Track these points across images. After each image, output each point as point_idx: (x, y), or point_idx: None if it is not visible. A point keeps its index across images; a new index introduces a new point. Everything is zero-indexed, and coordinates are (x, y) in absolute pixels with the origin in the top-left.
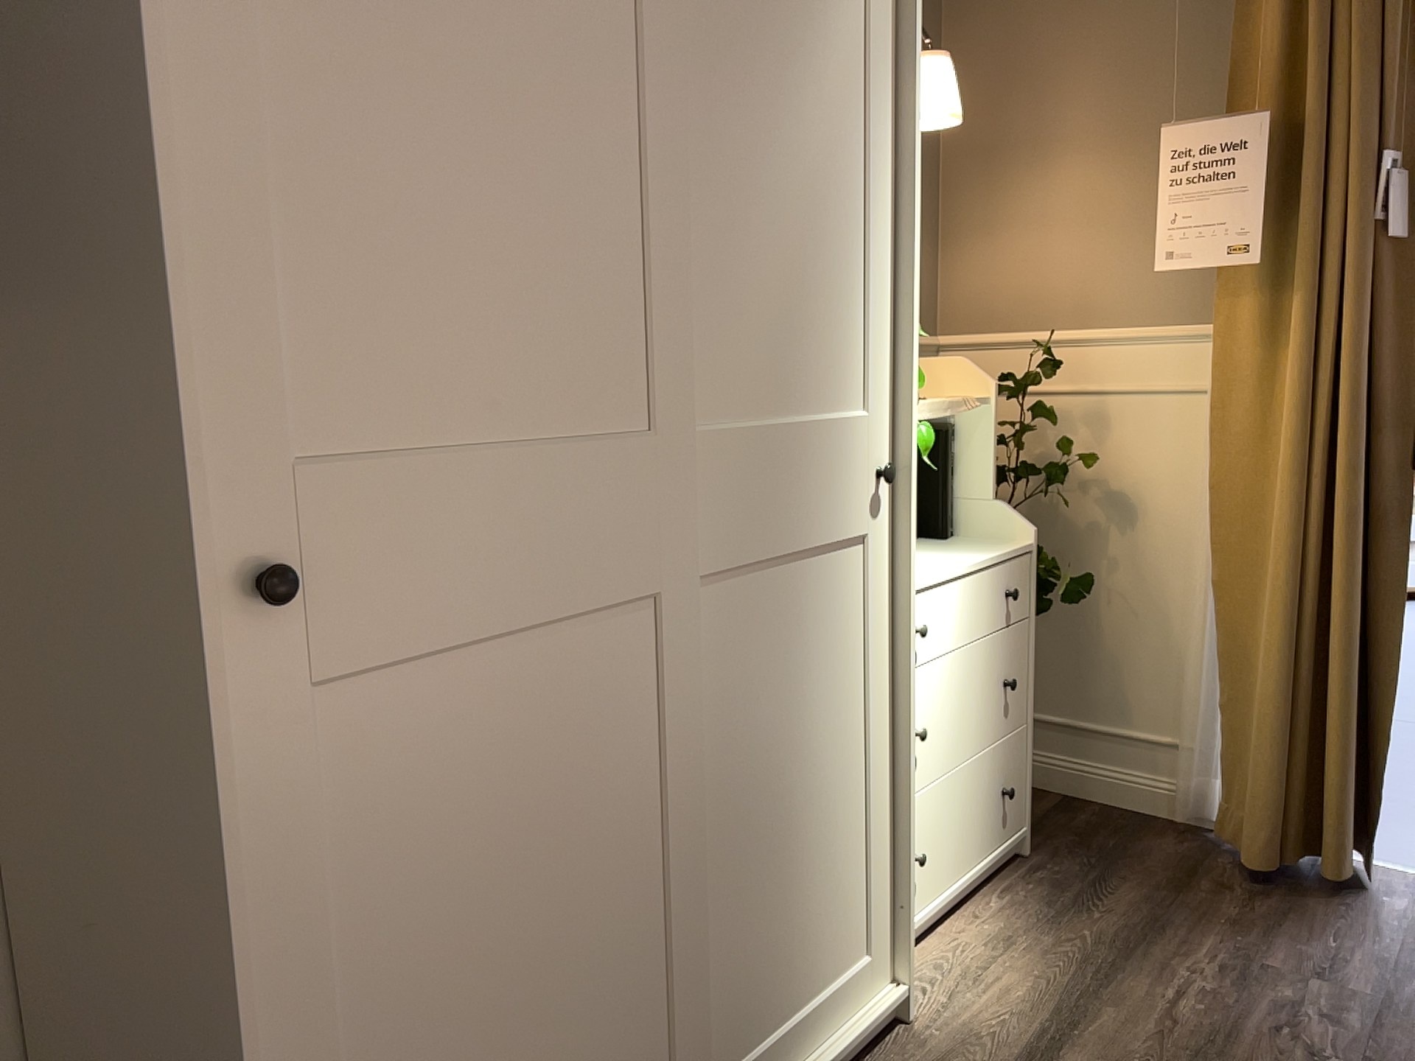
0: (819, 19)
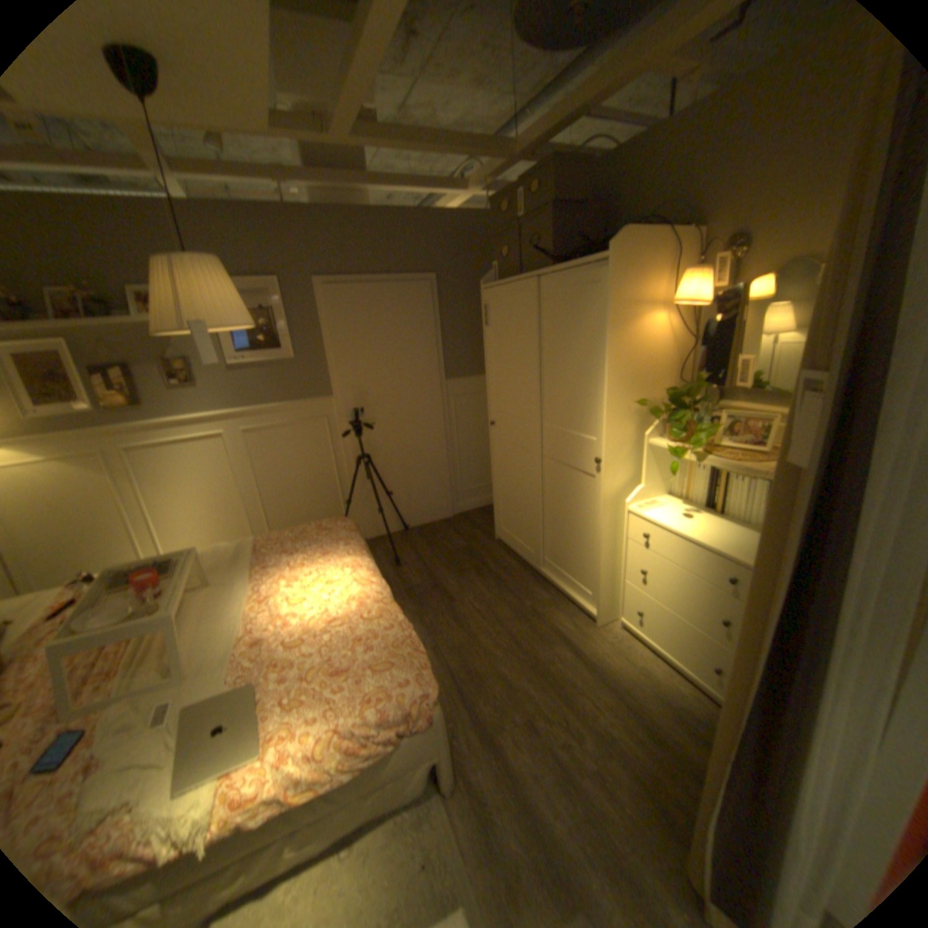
0: (580, 324)
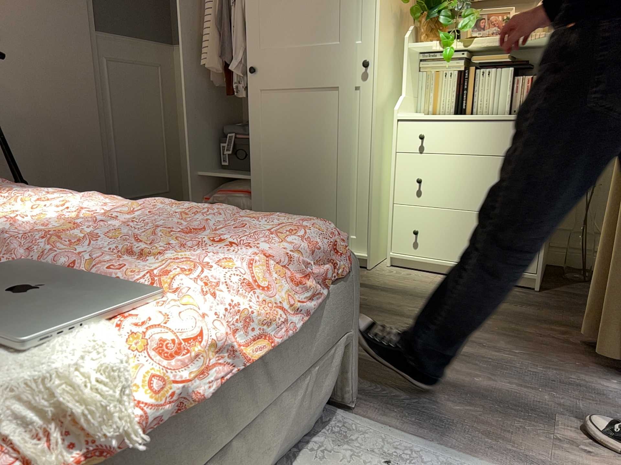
0: None
